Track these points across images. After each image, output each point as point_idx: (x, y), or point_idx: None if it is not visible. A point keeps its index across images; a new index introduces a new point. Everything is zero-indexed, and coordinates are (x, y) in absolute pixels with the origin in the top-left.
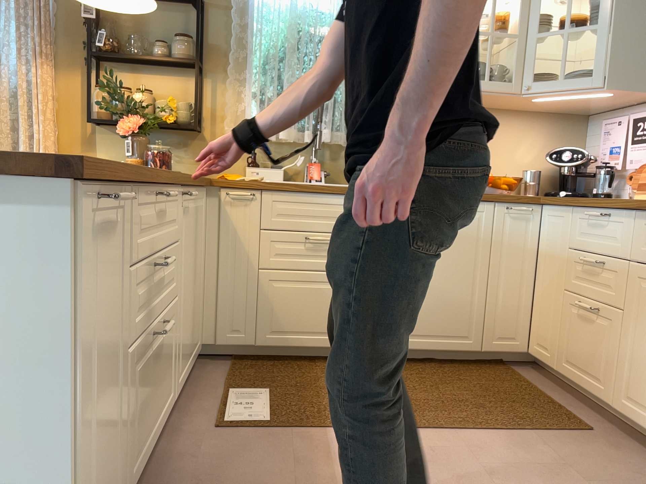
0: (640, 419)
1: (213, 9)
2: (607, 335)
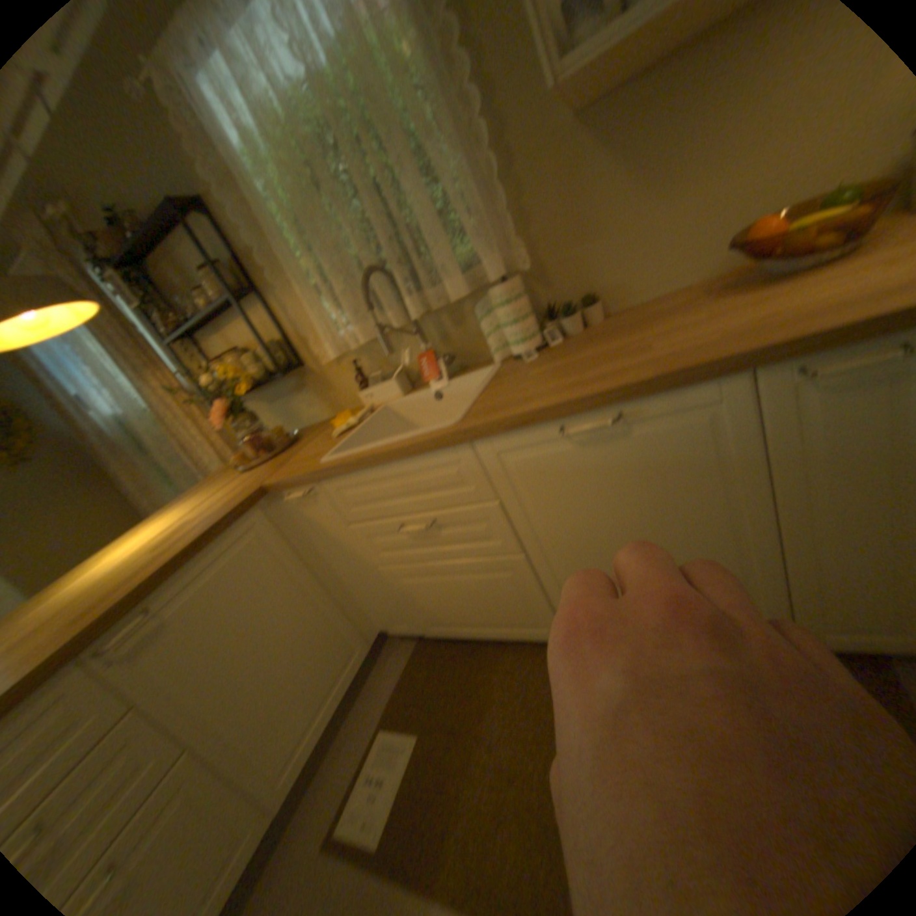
0: None
1: (210, 202)
2: None
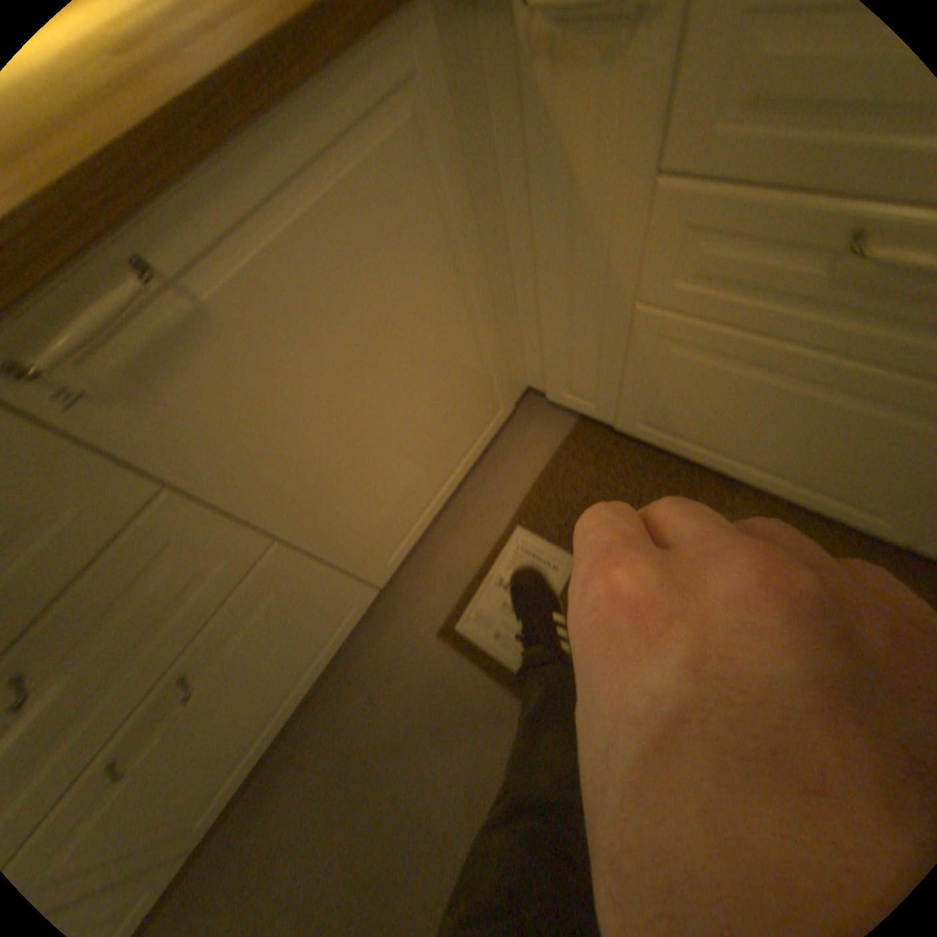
0: None
1: None
2: None
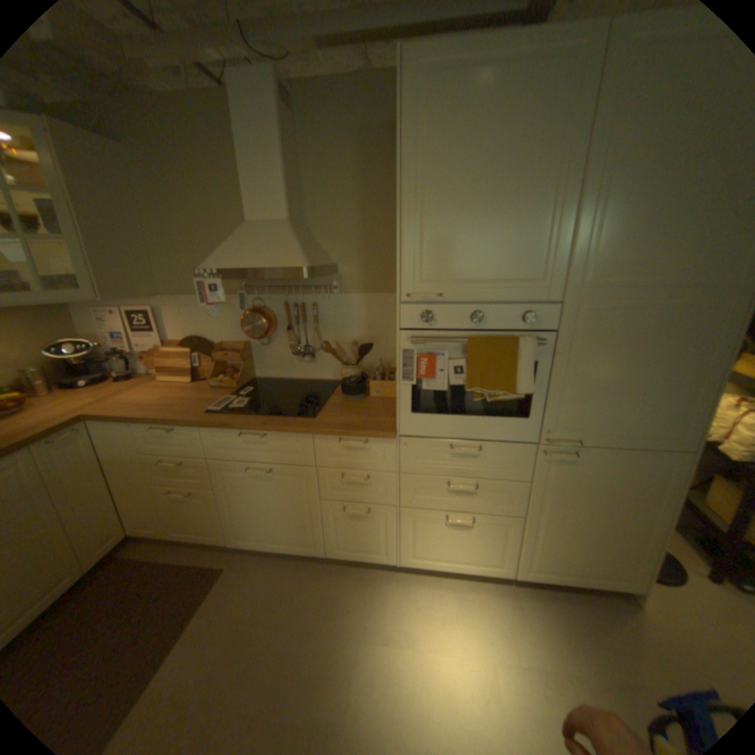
0: (249, 546)
1: None
2: (203, 508)
